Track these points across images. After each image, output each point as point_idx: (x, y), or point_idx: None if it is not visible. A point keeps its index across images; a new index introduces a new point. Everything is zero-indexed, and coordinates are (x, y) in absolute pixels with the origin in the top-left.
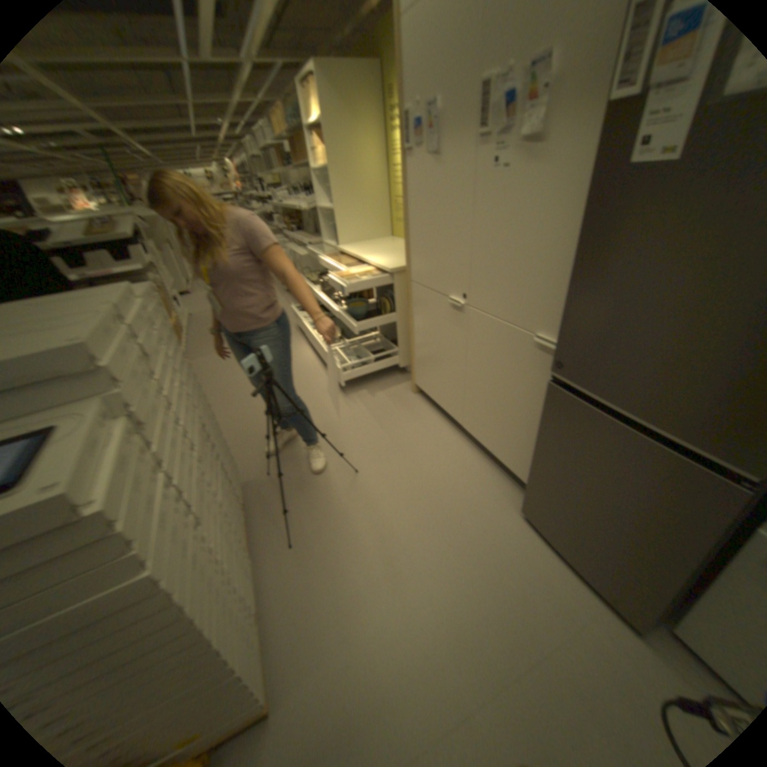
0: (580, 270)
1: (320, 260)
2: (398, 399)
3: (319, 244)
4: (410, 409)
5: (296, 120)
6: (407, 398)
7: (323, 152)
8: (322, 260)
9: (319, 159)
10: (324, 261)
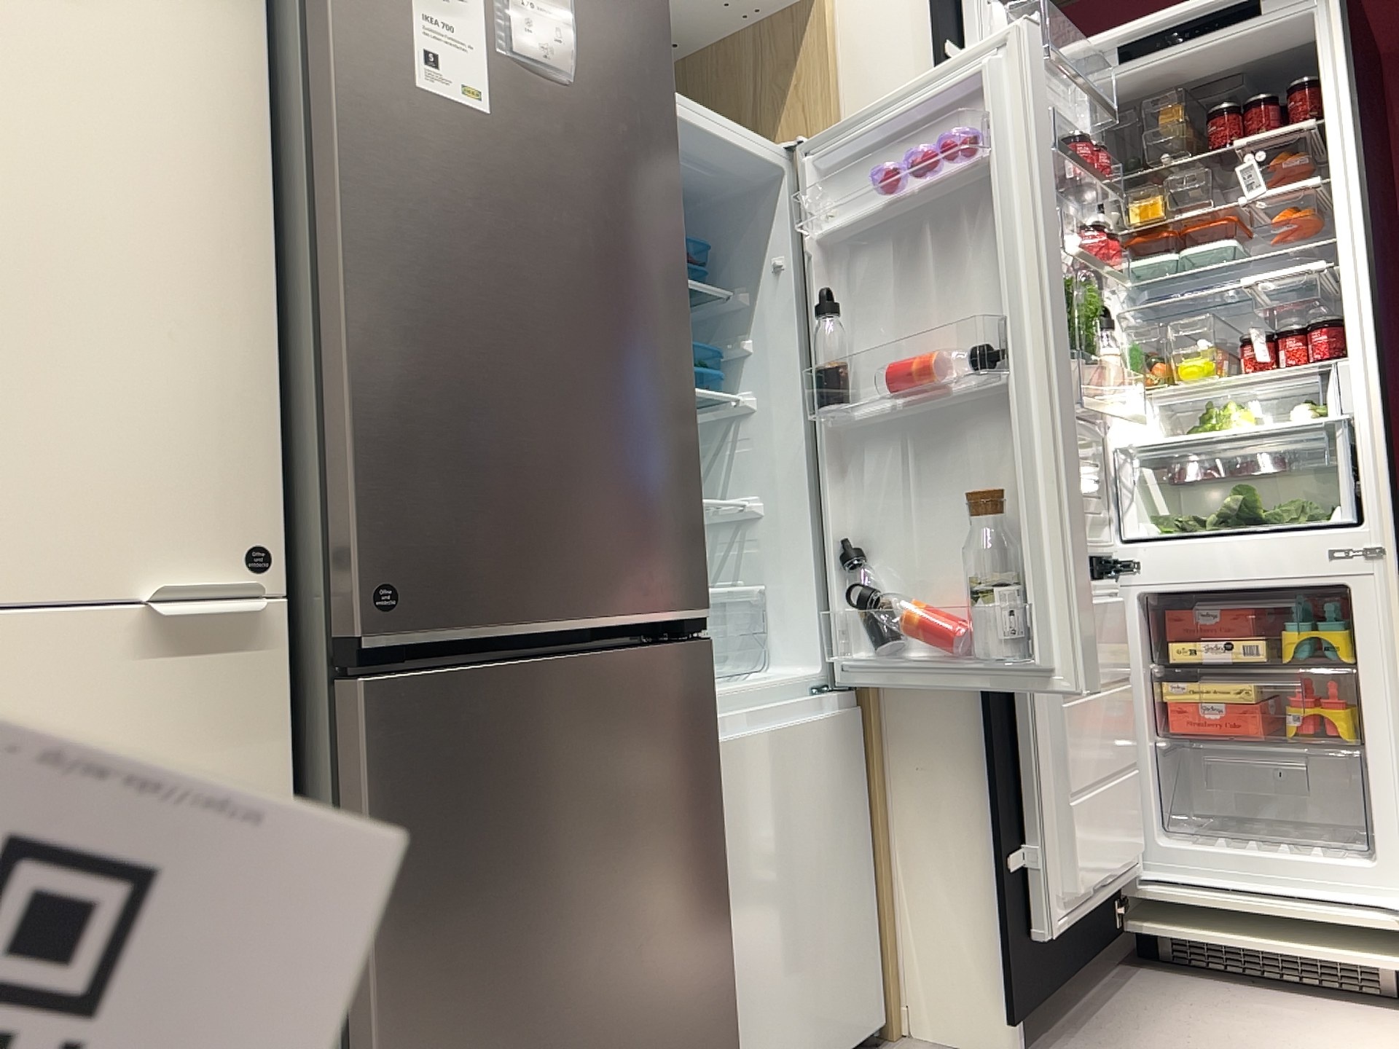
0: (364, 307)
1: None
2: None
3: None
4: None
5: None
6: None
7: None
8: None
9: None
10: None
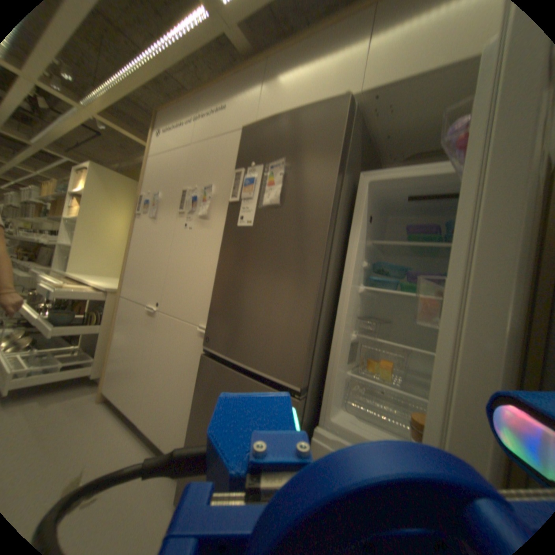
0: (218, 277)
1: (40, 279)
2: (77, 410)
3: (48, 272)
4: (87, 418)
5: (65, 192)
6: (88, 408)
7: (79, 211)
8: (42, 280)
9: (73, 214)
10: (44, 280)
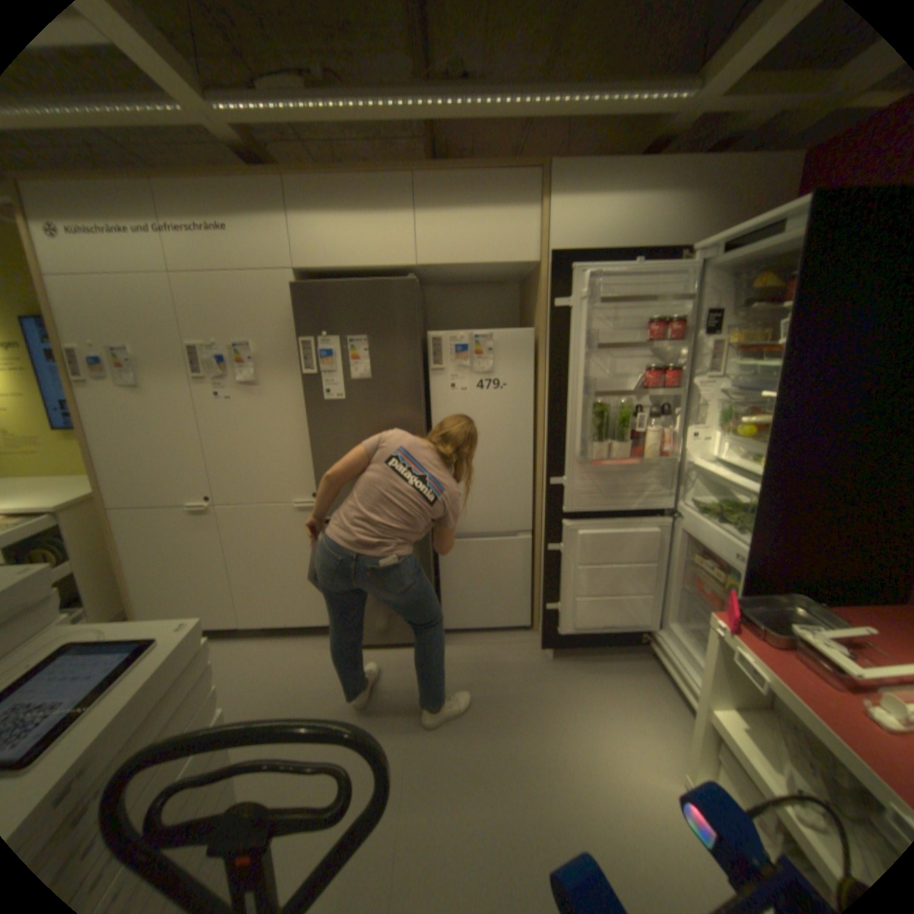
0: (317, 452)
1: None
2: None
3: None
4: None
5: None
6: None
7: None
8: None
9: None
10: None
